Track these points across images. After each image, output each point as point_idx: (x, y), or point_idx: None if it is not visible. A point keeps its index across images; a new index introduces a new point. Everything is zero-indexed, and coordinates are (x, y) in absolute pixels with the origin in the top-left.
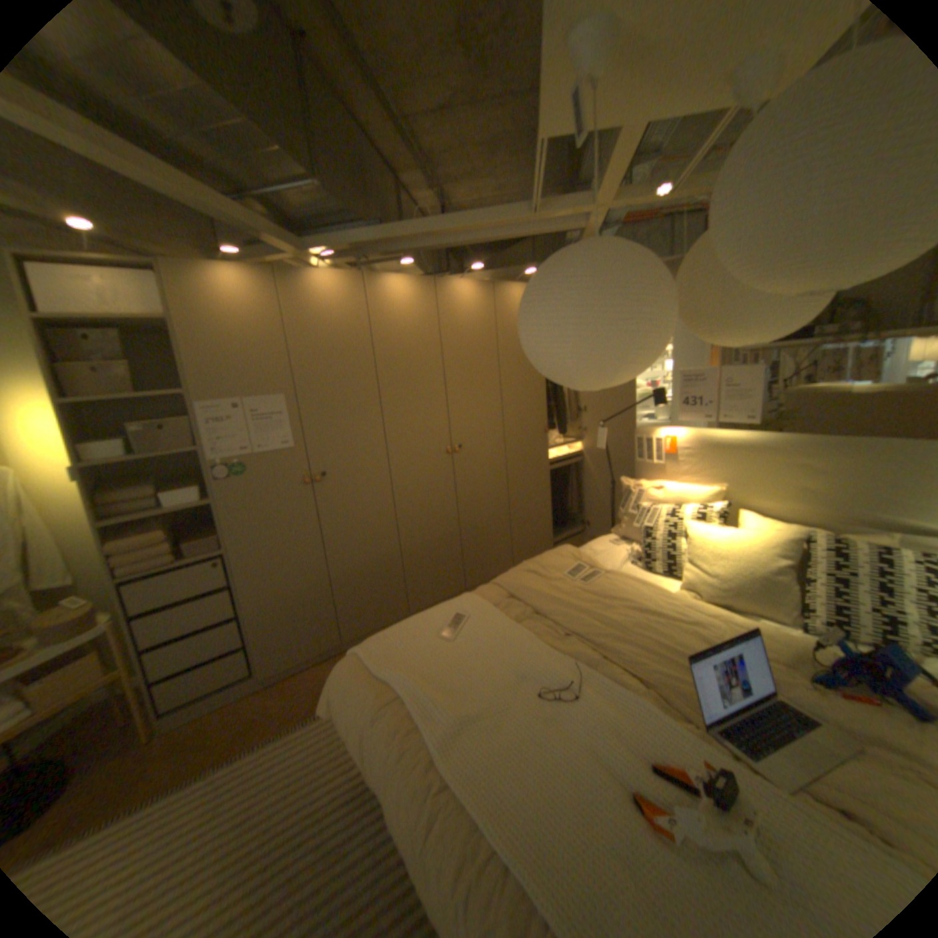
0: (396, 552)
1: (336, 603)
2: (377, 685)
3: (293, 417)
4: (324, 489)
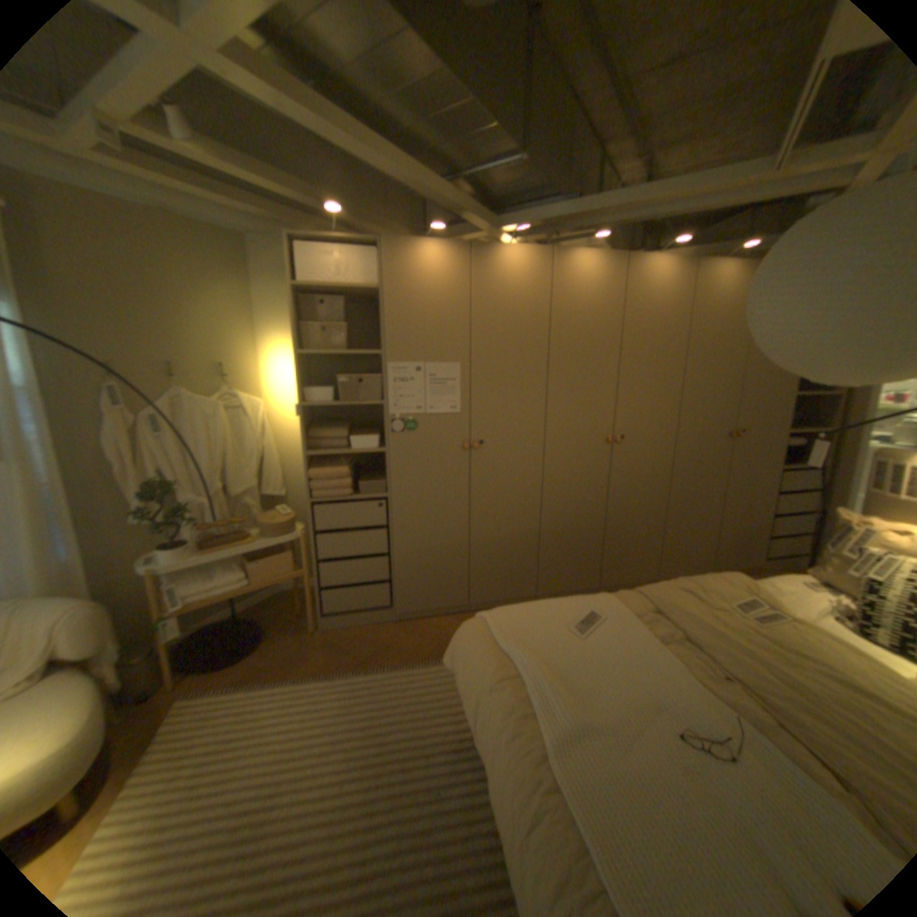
0: (536, 531)
1: (472, 564)
2: (502, 655)
3: (465, 384)
4: (480, 456)
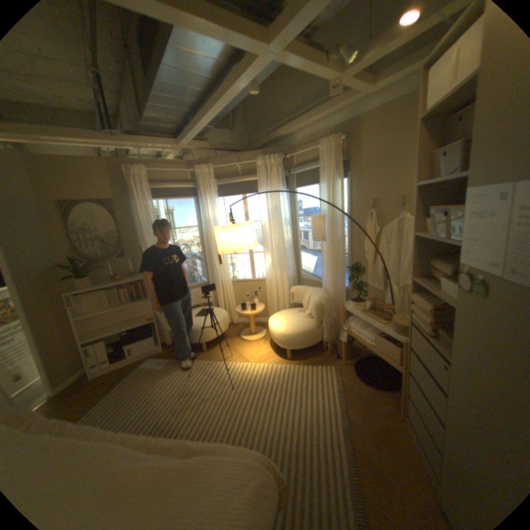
0: None
1: None
2: (195, 457)
3: None
4: None
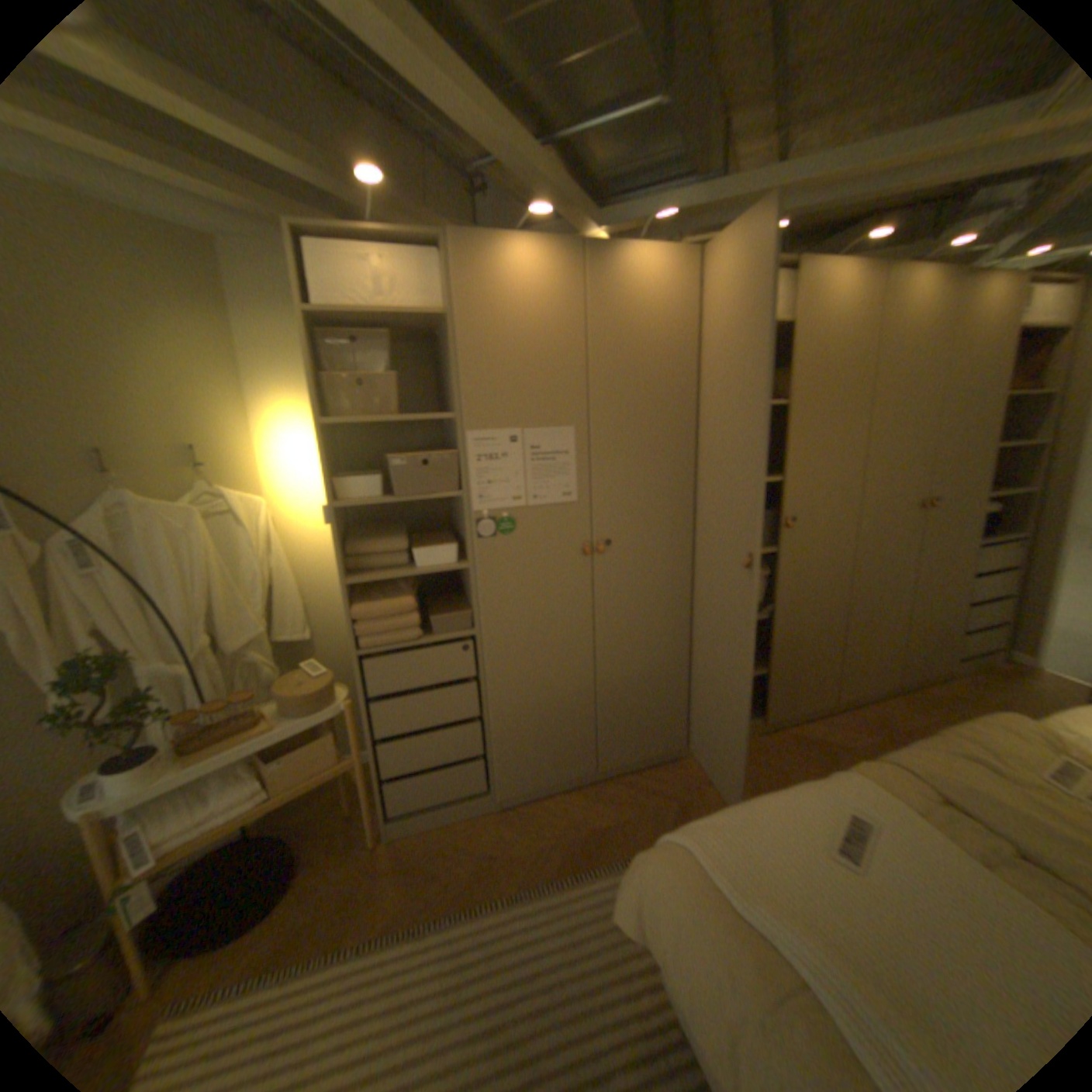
0: (685, 660)
1: (600, 717)
2: (750, 935)
3: (583, 459)
4: (607, 562)
